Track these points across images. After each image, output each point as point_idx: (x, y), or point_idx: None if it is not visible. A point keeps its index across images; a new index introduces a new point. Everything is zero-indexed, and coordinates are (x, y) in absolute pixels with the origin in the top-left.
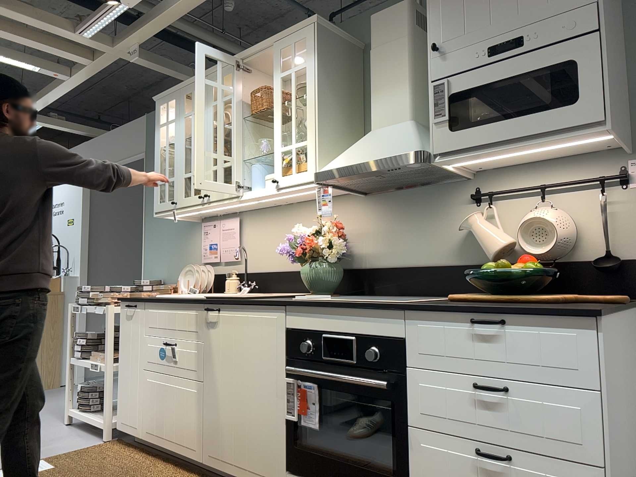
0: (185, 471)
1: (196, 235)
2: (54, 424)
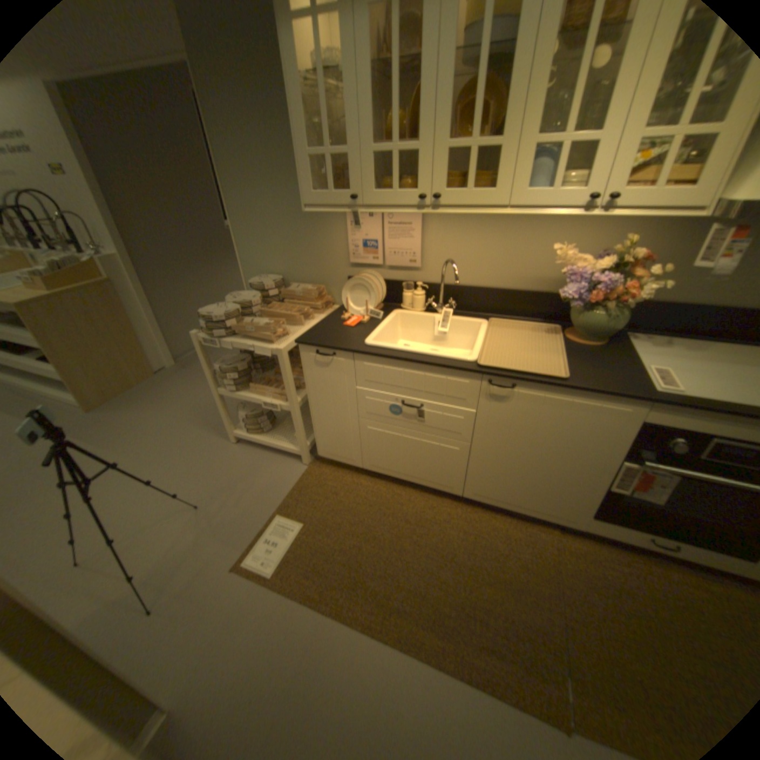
0: (431, 494)
1: (333, 223)
2: (219, 445)
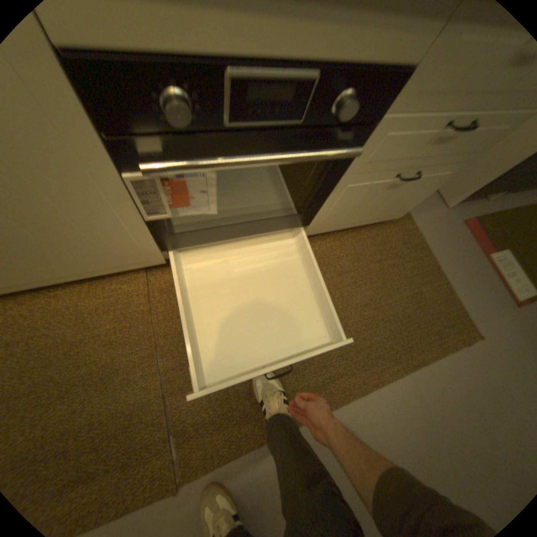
0: None
1: None
2: None
